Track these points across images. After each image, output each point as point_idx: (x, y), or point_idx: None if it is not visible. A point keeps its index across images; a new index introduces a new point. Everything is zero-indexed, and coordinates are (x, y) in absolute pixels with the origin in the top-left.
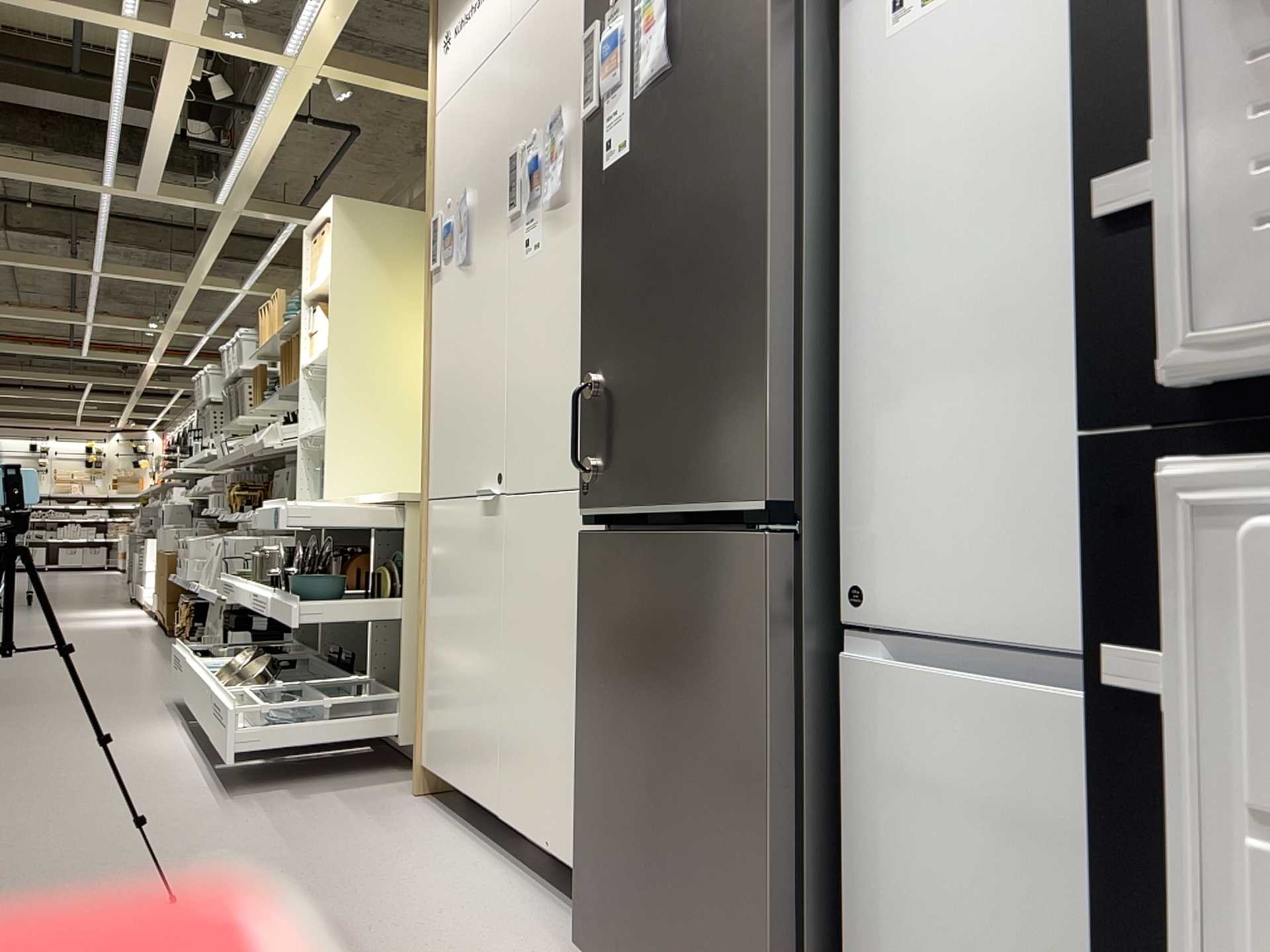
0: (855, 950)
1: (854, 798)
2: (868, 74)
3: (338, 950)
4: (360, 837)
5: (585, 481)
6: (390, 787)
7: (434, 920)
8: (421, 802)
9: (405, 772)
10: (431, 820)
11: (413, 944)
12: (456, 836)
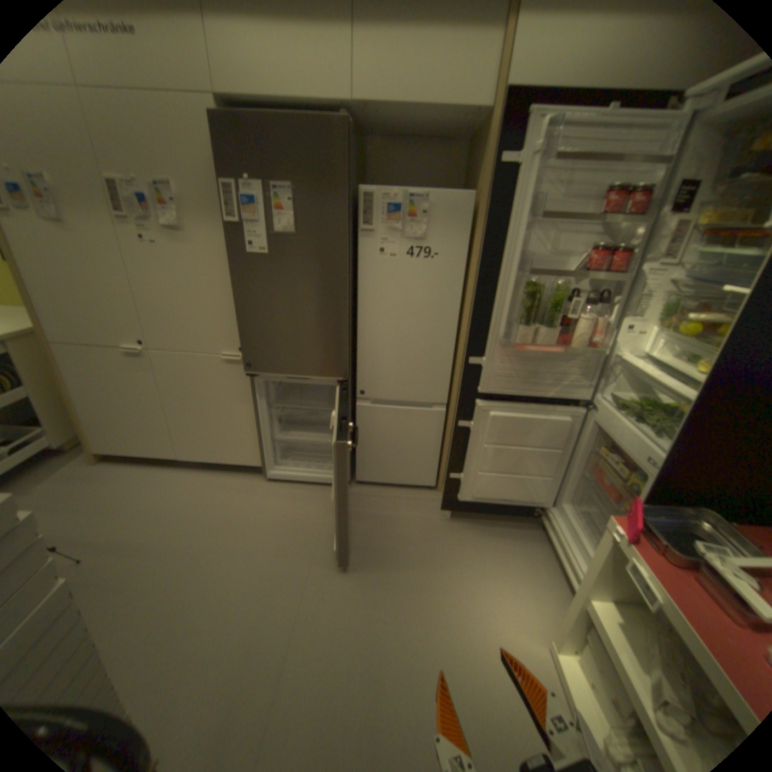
0: (357, 454)
1: (357, 429)
2: (368, 264)
3: (185, 527)
4: (105, 493)
5: (248, 362)
6: (70, 467)
7: (198, 500)
8: (102, 466)
9: (61, 457)
10: (124, 471)
11: (206, 510)
12: (148, 471)
